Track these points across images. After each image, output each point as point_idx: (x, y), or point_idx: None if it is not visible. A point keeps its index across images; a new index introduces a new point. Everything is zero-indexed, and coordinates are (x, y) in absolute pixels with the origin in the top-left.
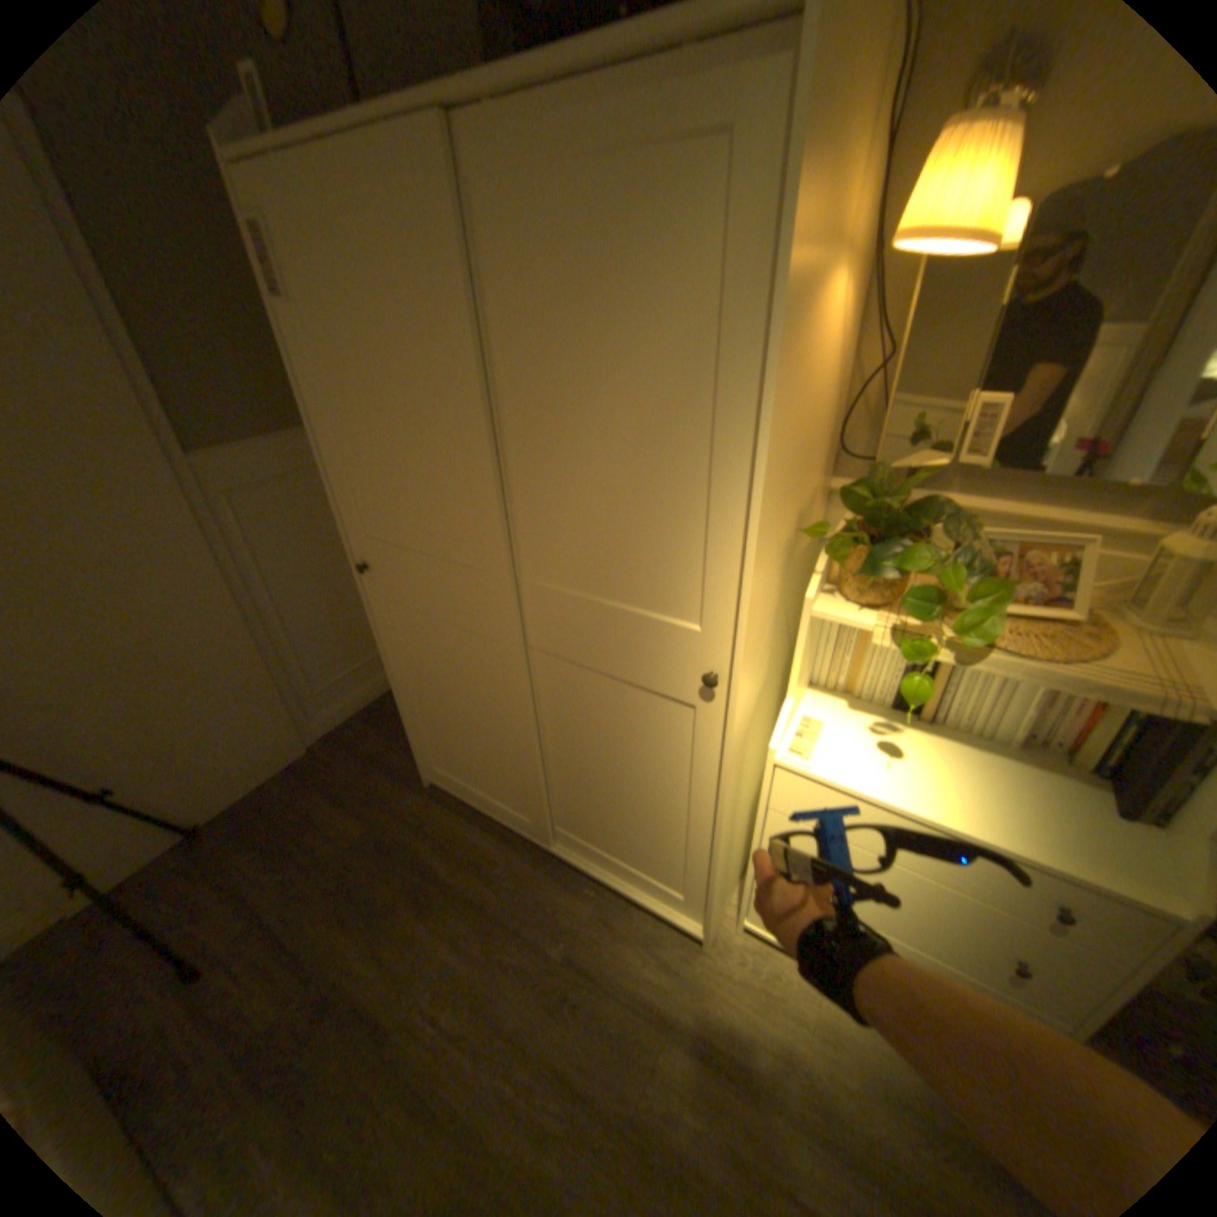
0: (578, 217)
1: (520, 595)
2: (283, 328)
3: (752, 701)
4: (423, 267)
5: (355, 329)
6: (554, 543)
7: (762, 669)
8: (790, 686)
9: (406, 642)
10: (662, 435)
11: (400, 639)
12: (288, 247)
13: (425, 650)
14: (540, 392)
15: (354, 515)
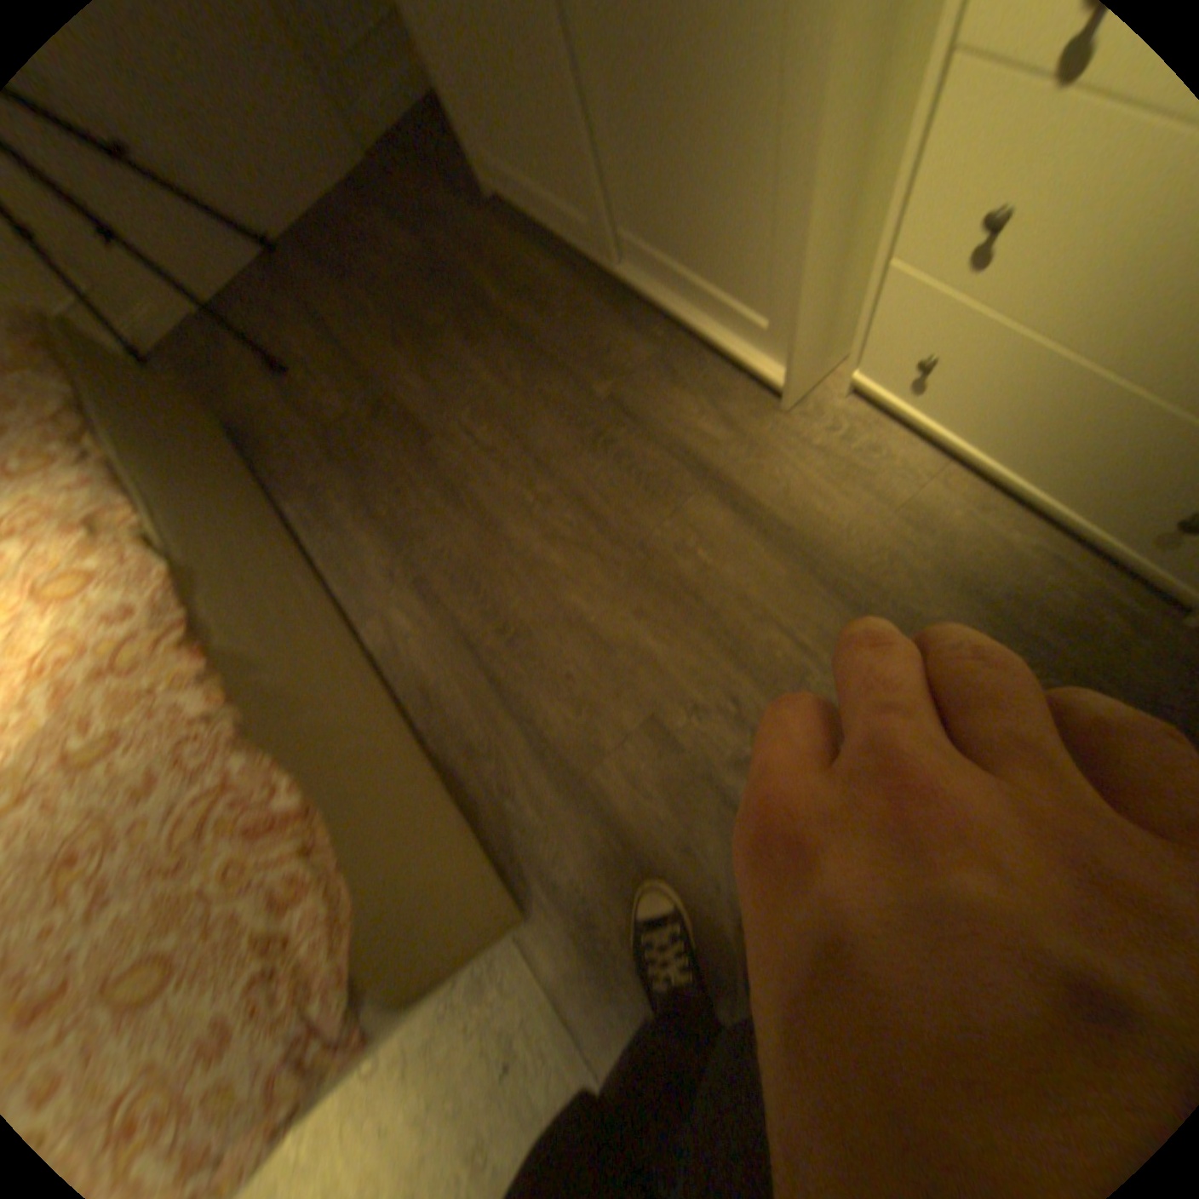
0: None
1: None
2: None
3: None
4: None
5: None
6: None
7: None
8: None
9: None
10: None
11: None
12: None
13: None
14: None
15: None
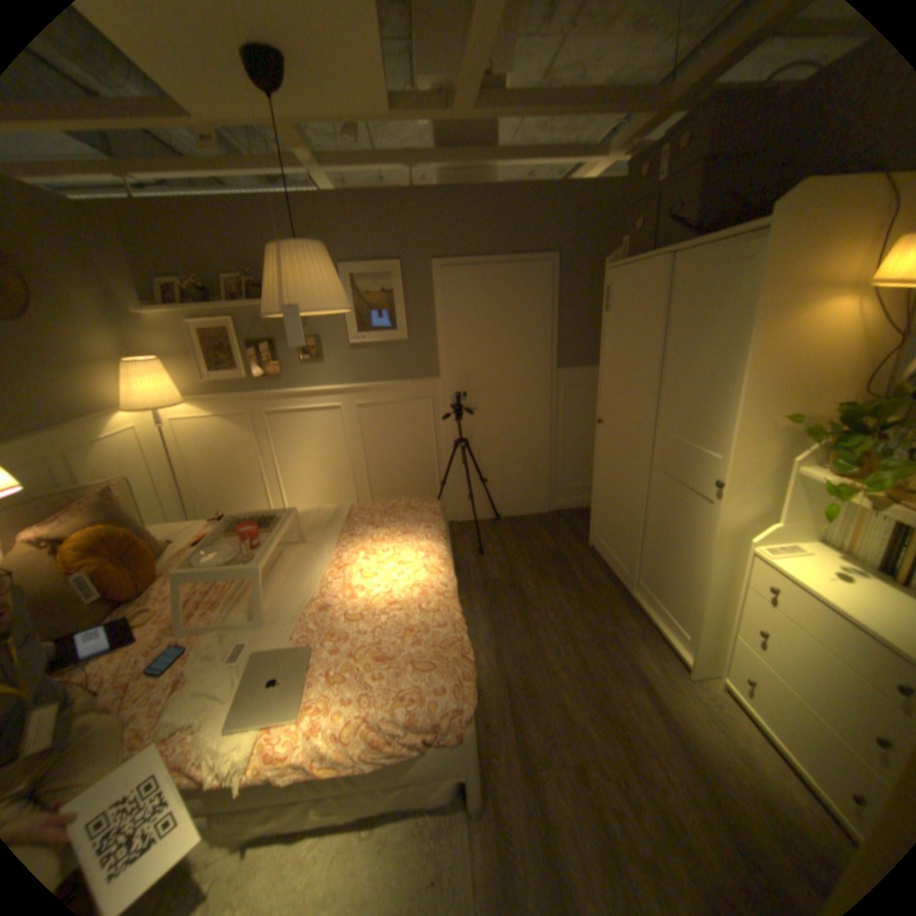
0: (706, 284)
1: (655, 438)
2: (604, 323)
3: (750, 511)
4: (653, 302)
5: (627, 323)
6: (673, 413)
7: (765, 499)
8: (784, 516)
9: (606, 461)
10: (720, 365)
11: (604, 459)
12: (615, 295)
13: (612, 465)
14: (682, 347)
15: (604, 398)
